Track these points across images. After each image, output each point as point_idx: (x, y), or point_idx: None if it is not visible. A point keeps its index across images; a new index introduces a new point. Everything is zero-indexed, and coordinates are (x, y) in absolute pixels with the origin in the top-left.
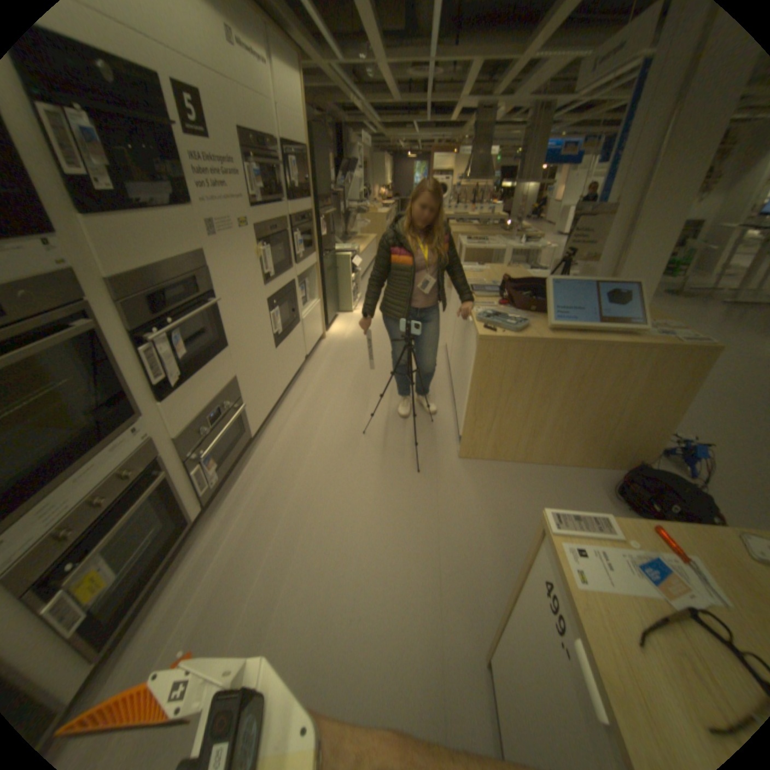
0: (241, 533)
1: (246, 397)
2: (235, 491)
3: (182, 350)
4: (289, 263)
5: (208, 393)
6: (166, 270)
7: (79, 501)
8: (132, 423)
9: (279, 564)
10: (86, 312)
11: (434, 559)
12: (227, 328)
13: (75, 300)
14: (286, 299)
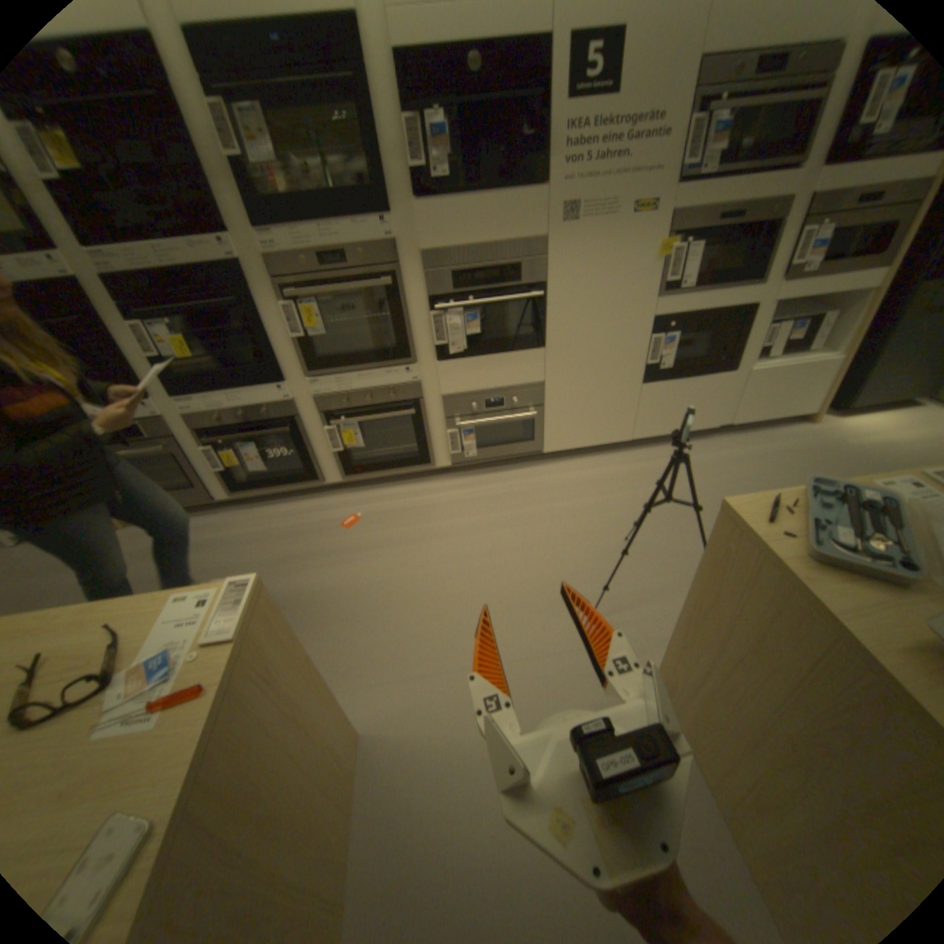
0: (449, 503)
1: (554, 411)
2: (488, 479)
3: (476, 330)
4: (759, 274)
5: (496, 381)
6: (484, 253)
7: (359, 390)
8: (408, 365)
9: (428, 538)
10: (397, 274)
11: (463, 669)
12: (552, 329)
13: (390, 264)
14: (712, 326)
